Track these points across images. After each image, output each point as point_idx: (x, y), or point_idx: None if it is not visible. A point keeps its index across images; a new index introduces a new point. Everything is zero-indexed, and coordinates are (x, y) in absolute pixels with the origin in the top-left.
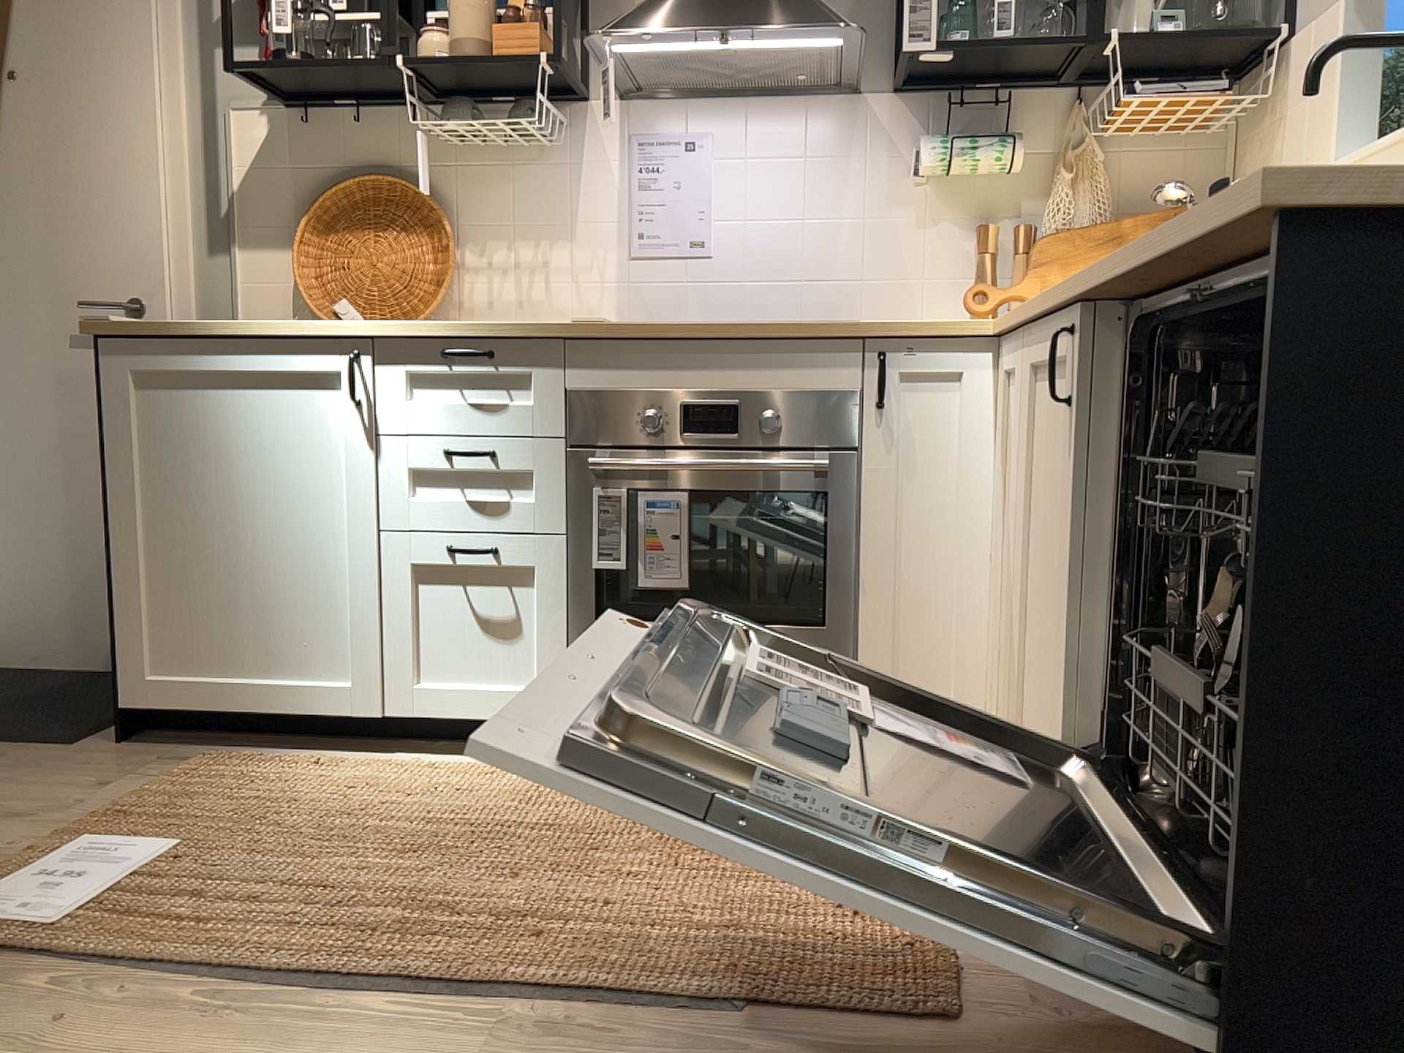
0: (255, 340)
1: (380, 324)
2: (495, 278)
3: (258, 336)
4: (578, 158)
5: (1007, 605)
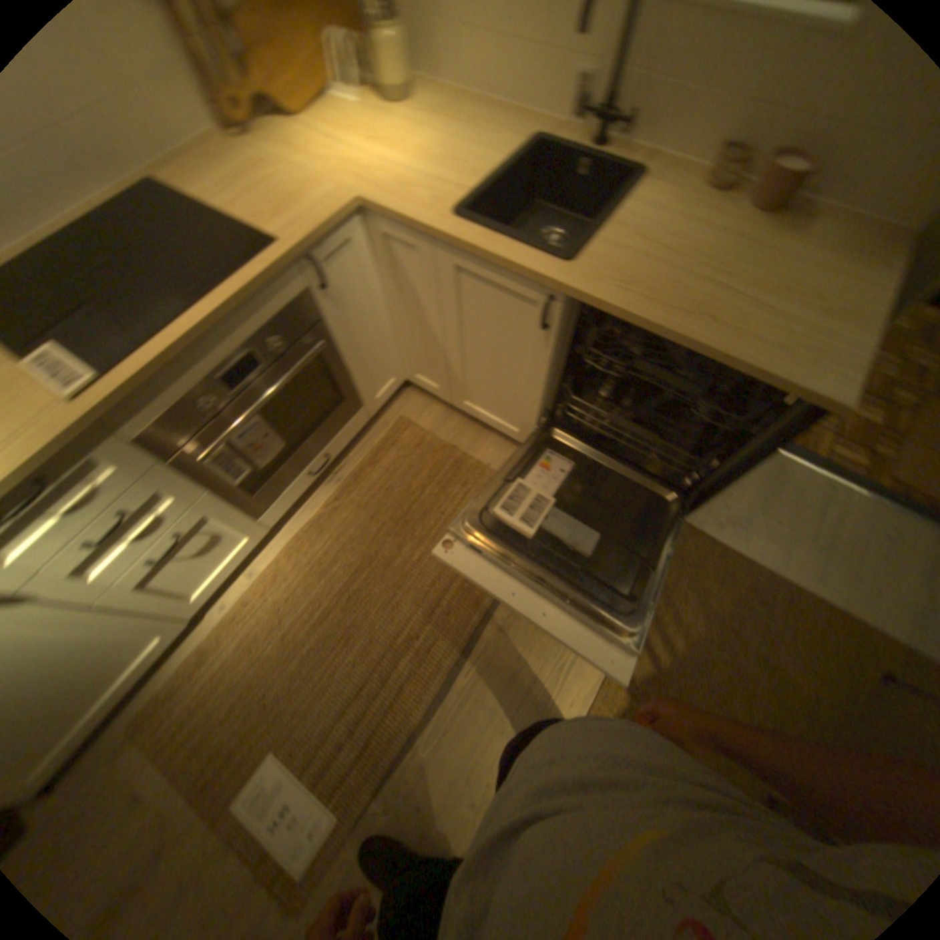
0: None
1: None
2: None
3: None
4: None
5: (415, 340)
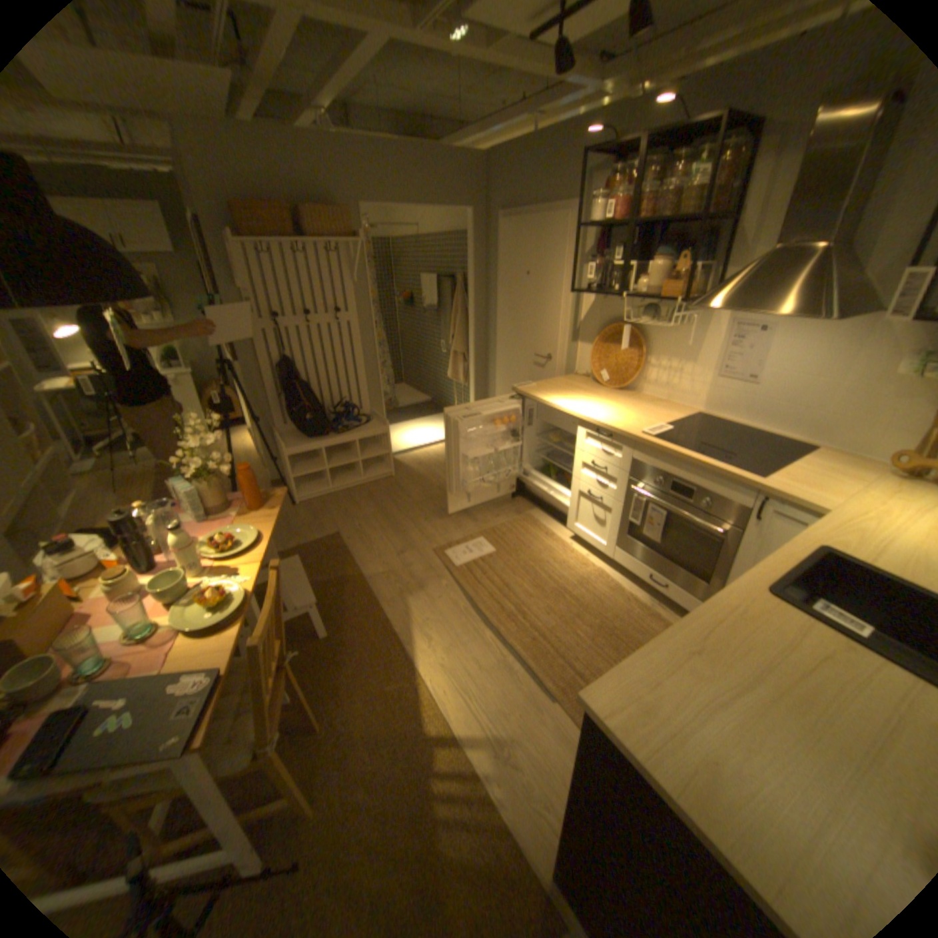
0: (549, 406)
1: (583, 411)
2: (661, 371)
3: (549, 406)
4: (707, 325)
5: None
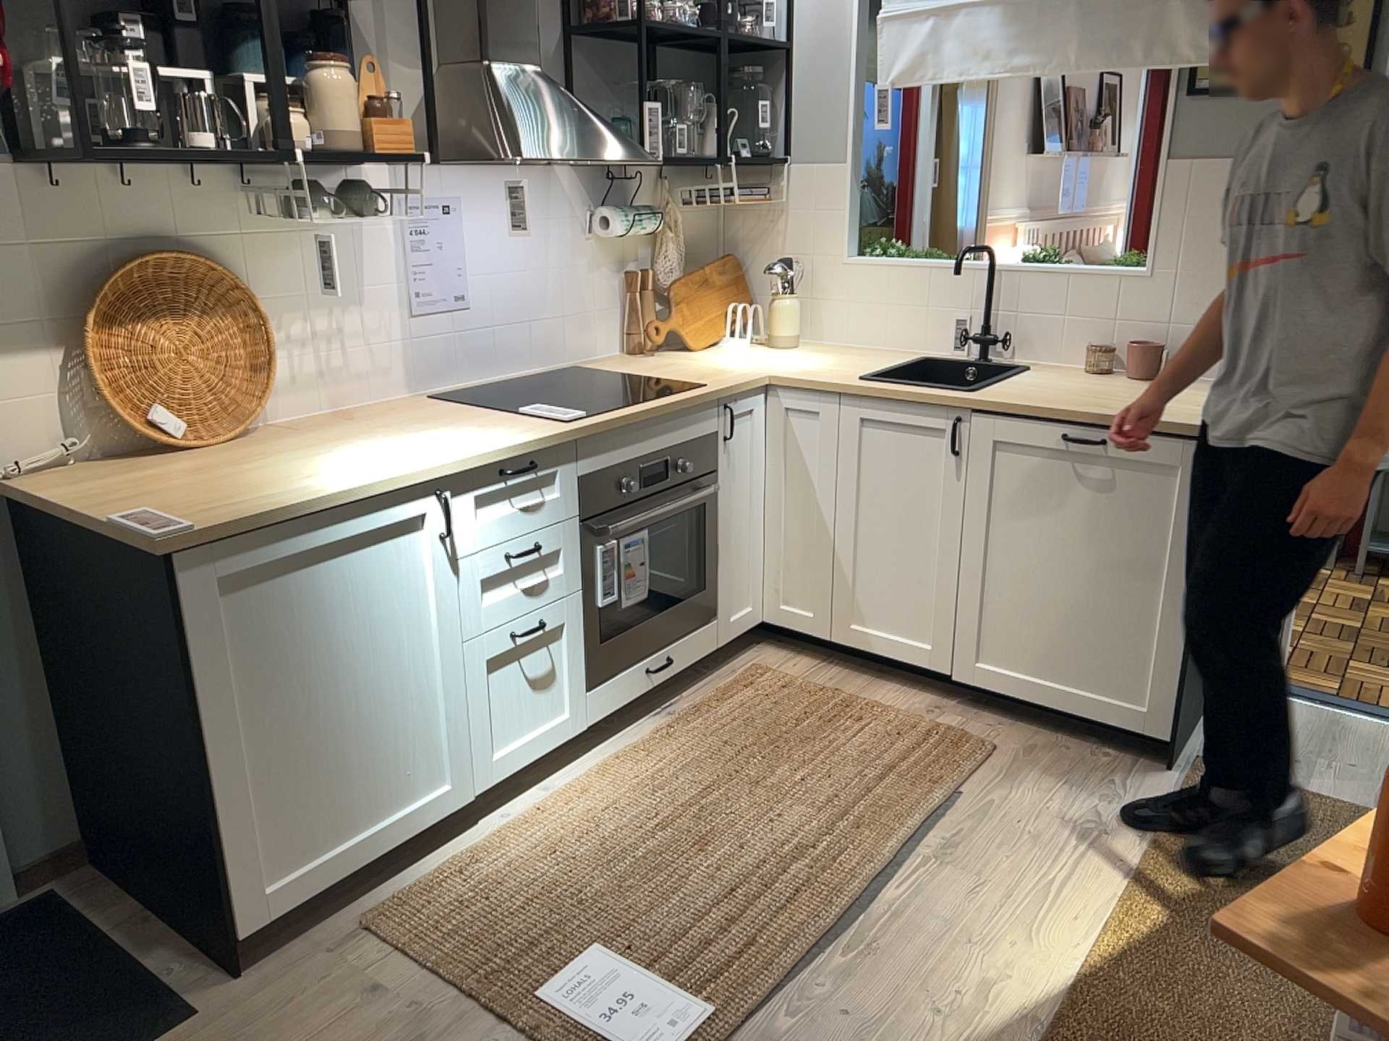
0: (344, 504)
1: (437, 457)
2: (297, 351)
3: (354, 500)
4: (359, 223)
5: (792, 542)
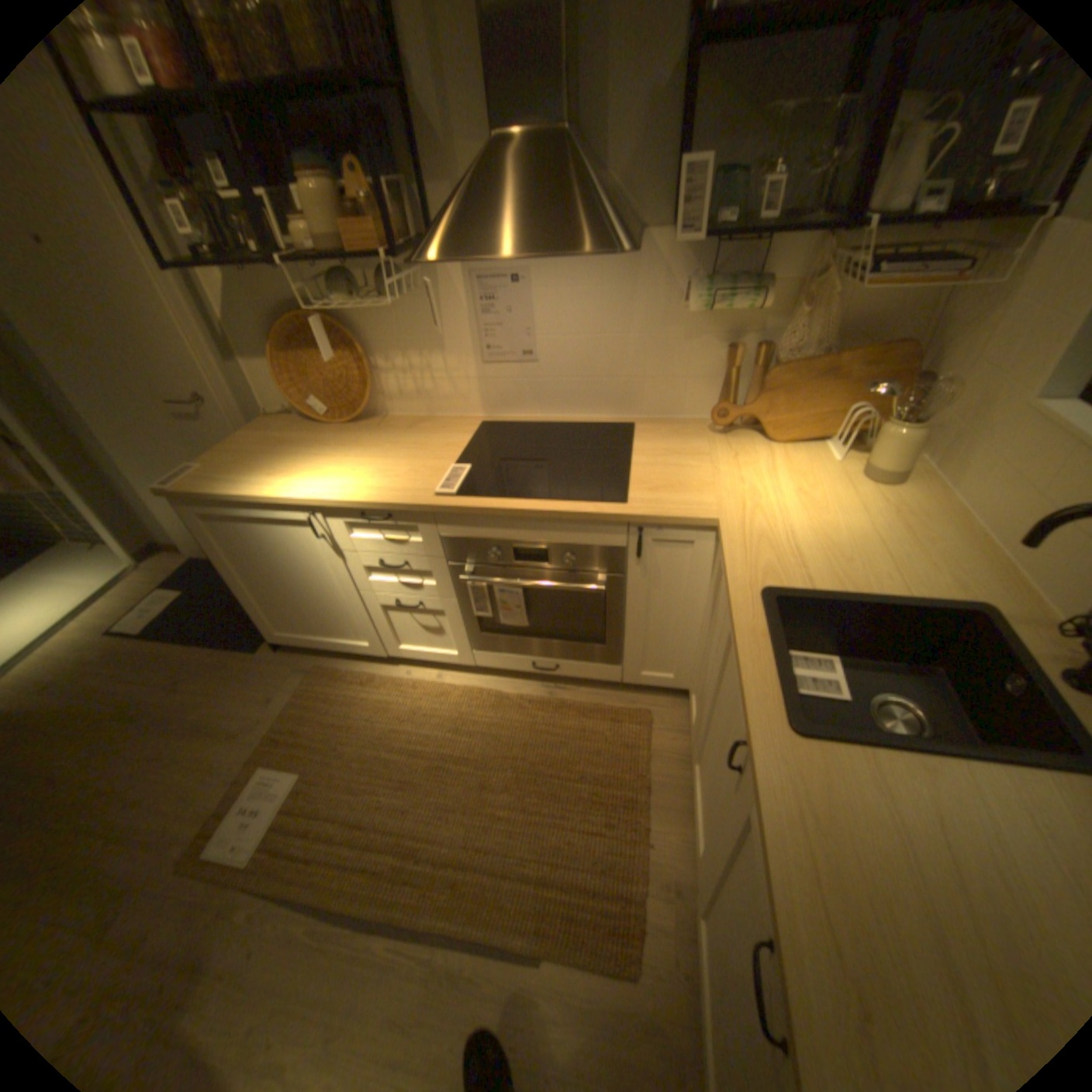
0: (250, 500)
1: (319, 490)
2: (399, 374)
3: (250, 501)
4: (435, 288)
5: (703, 663)
